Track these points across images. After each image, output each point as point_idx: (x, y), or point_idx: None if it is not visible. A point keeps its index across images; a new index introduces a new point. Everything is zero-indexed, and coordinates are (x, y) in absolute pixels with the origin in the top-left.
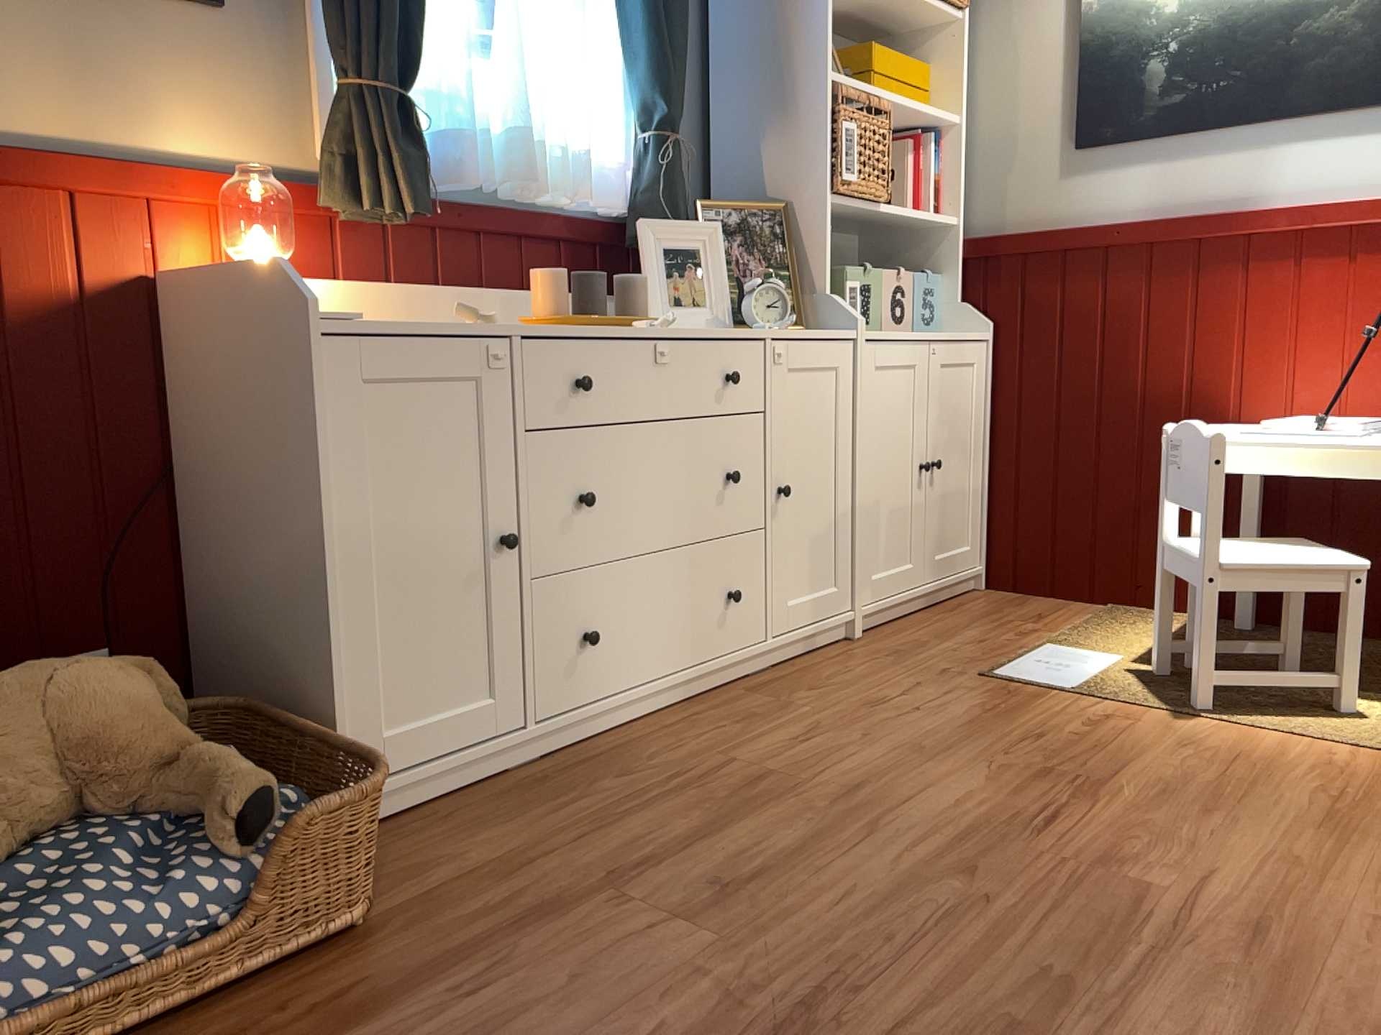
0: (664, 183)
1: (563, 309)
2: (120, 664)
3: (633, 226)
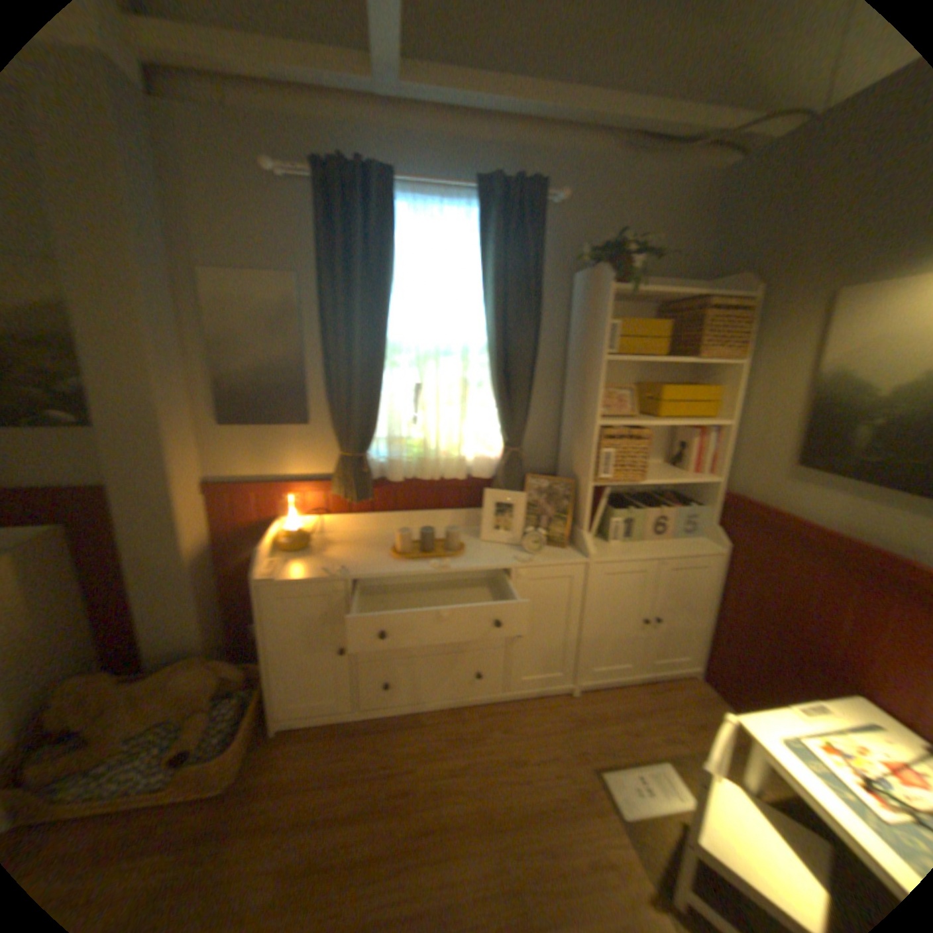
0: (504, 471)
1: (408, 548)
2: (206, 670)
3: (495, 484)
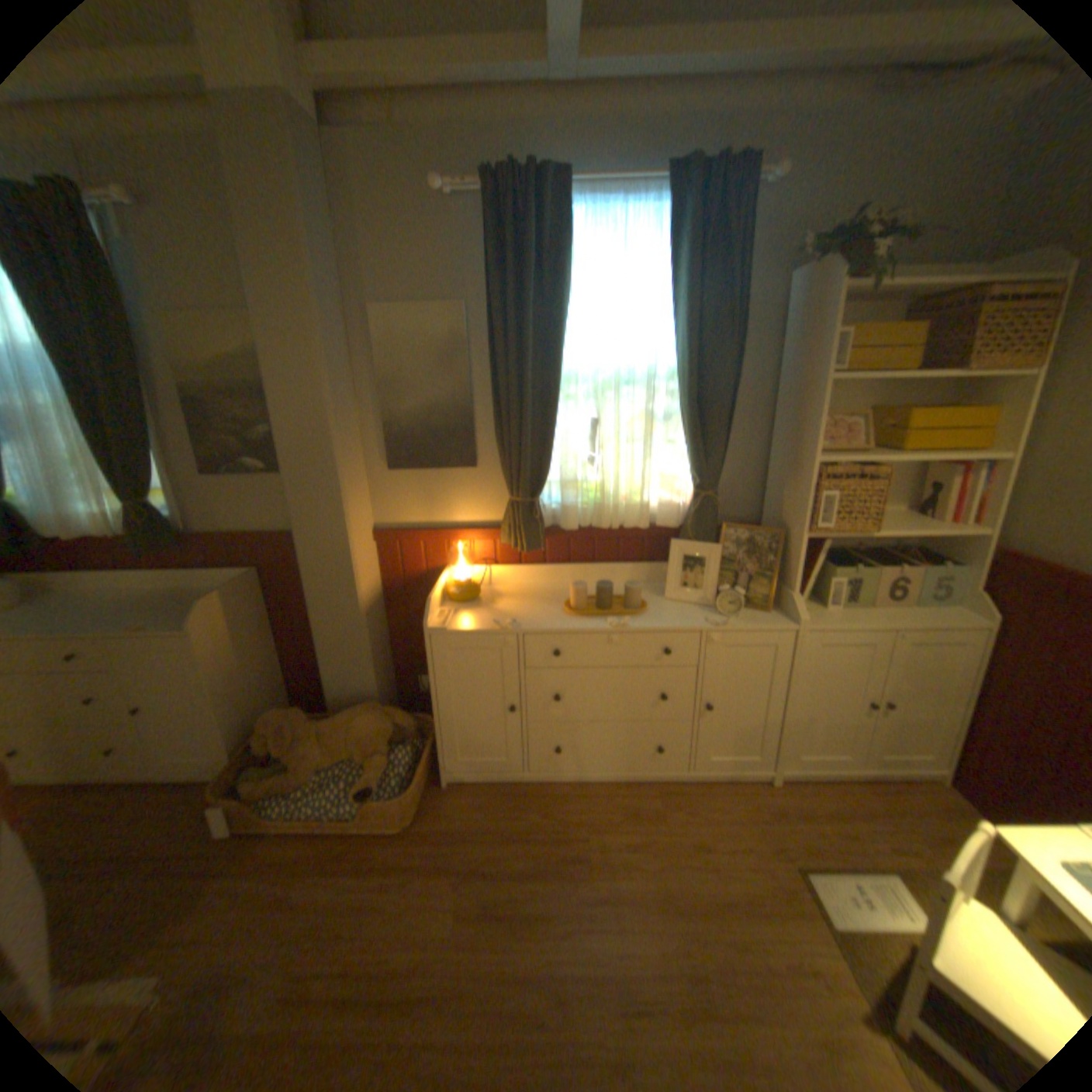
0: (693, 519)
1: (580, 604)
2: (380, 716)
3: (681, 534)
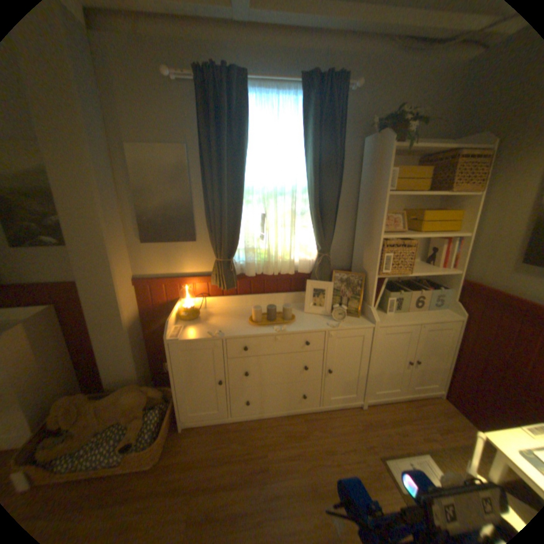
0: (318, 268)
1: (258, 318)
2: (138, 392)
3: (311, 276)
